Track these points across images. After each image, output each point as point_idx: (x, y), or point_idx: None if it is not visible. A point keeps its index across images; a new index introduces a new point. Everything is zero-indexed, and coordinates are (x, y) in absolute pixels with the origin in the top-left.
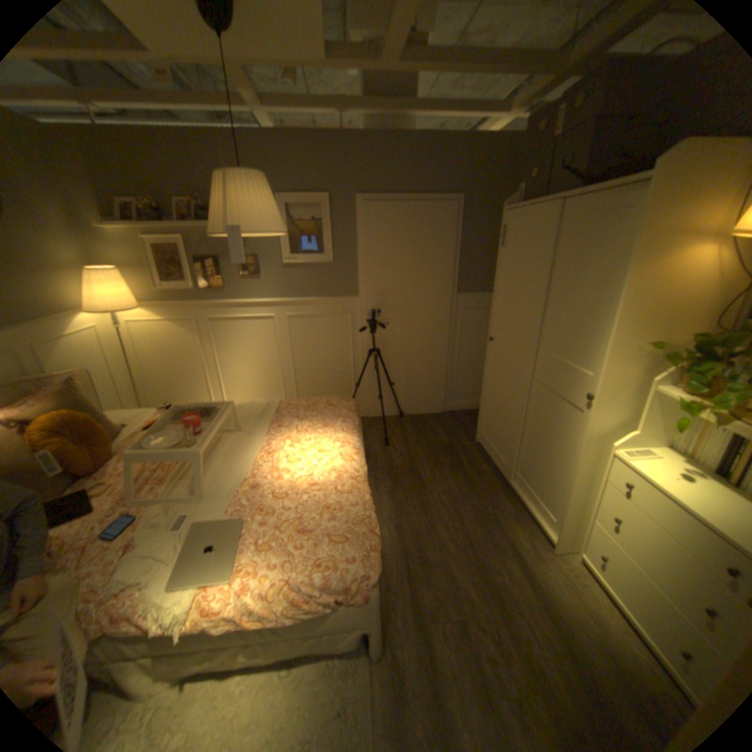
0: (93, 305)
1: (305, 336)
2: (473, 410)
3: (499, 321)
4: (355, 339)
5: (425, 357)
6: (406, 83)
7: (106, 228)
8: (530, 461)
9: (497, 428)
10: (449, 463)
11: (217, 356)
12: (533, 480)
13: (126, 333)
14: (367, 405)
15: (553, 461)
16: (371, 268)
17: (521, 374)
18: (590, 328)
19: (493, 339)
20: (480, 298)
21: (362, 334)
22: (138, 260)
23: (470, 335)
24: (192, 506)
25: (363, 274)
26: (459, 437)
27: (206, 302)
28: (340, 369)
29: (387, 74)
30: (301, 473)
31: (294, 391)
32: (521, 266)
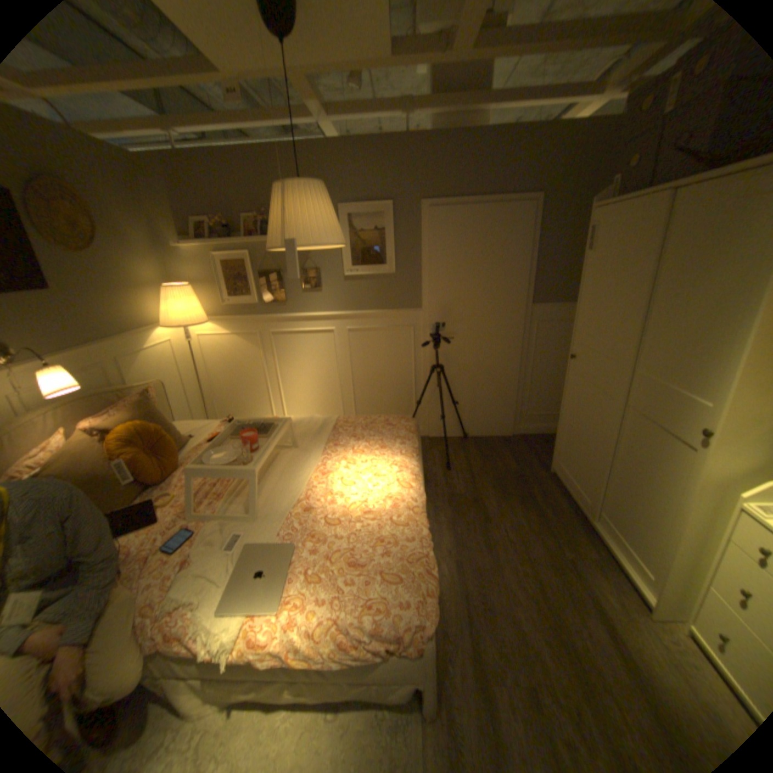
0: (167, 321)
1: (364, 351)
2: (548, 434)
3: (584, 335)
4: (416, 354)
5: (493, 374)
6: (479, 74)
7: (181, 247)
8: (620, 502)
9: (578, 458)
10: (518, 495)
11: (279, 369)
12: (624, 525)
13: (197, 346)
14: (428, 424)
15: (652, 506)
16: (435, 278)
17: (611, 398)
18: (710, 348)
19: (576, 356)
20: (560, 309)
21: (424, 349)
22: (208, 277)
23: (546, 350)
24: (245, 526)
25: (427, 285)
26: (530, 465)
27: (269, 316)
28: (400, 386)
29: (458, 67)
30: (355, 499)
31: (353, 406)
32: (614, 271)
